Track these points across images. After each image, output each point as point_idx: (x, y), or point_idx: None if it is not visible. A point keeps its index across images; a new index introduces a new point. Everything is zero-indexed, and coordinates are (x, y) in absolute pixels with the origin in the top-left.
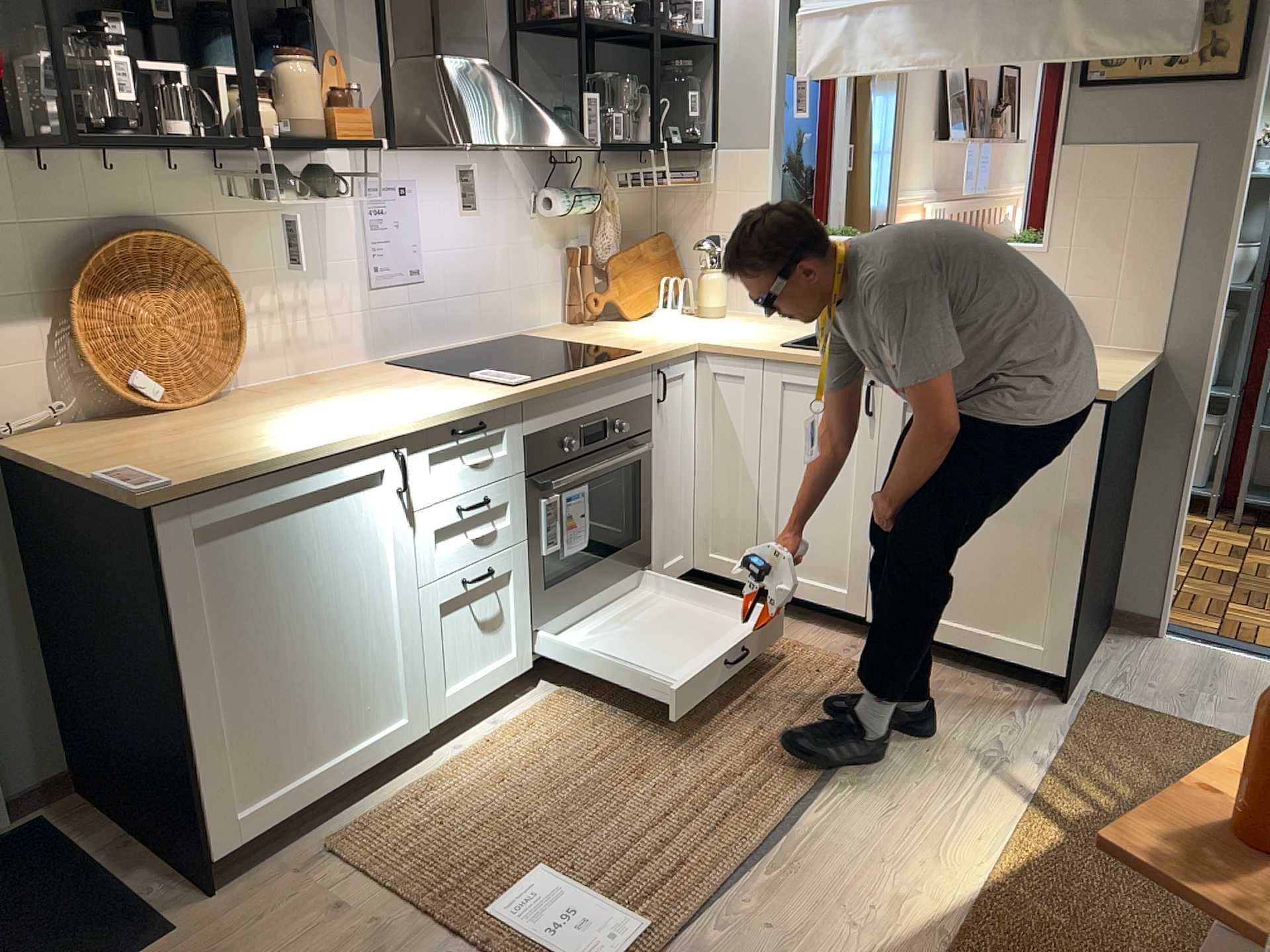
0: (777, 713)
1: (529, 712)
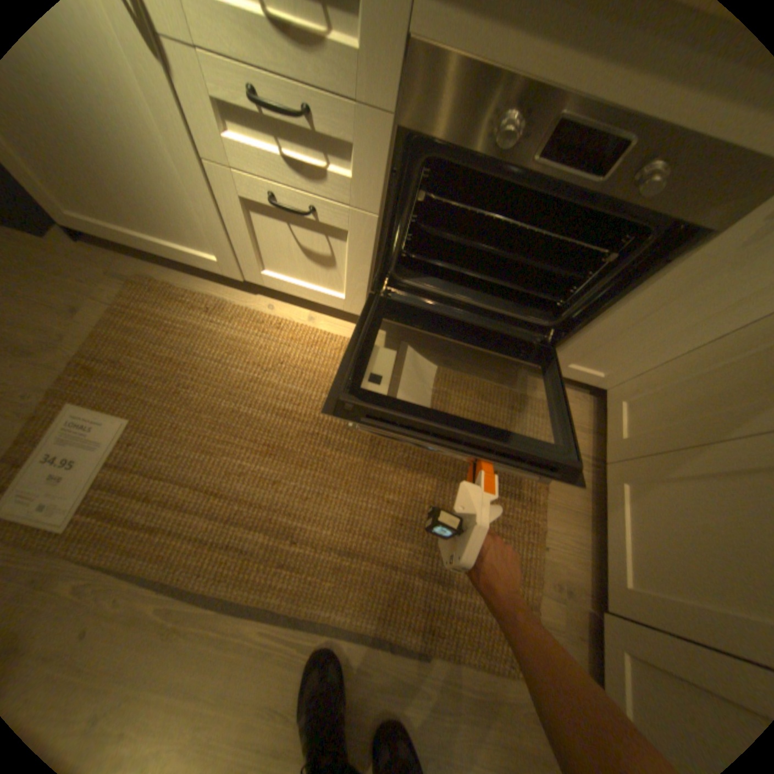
0: (405, 545)
1: (330, 335)
